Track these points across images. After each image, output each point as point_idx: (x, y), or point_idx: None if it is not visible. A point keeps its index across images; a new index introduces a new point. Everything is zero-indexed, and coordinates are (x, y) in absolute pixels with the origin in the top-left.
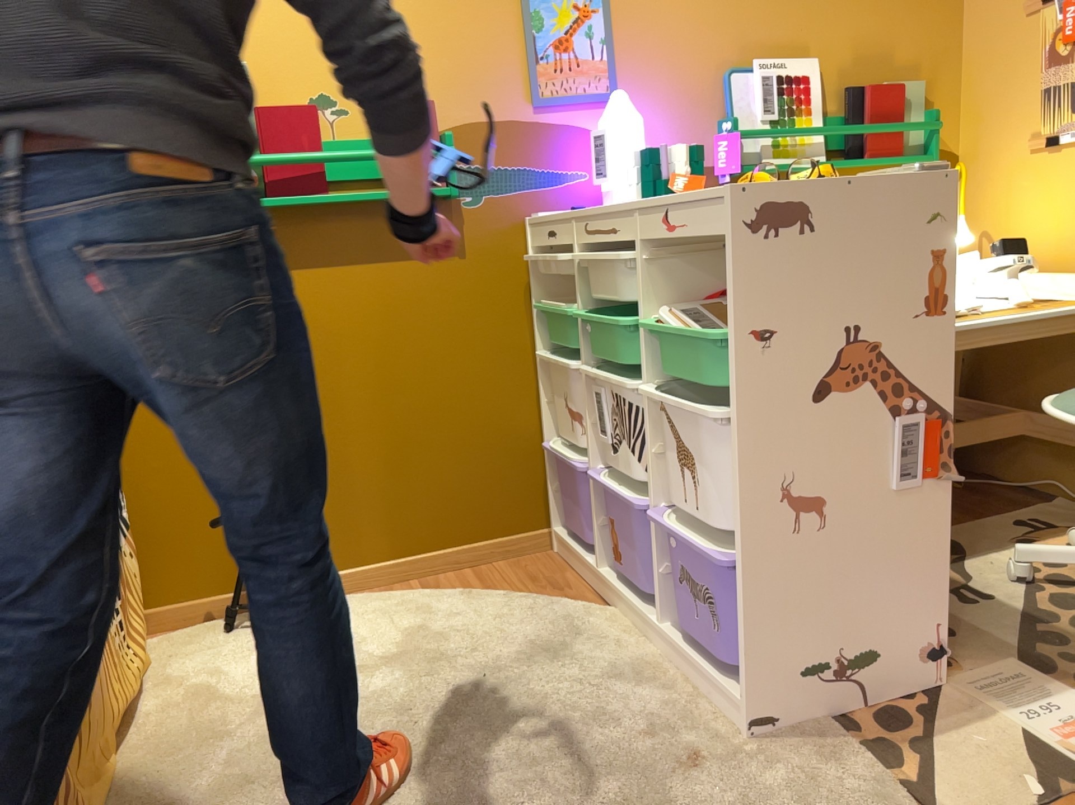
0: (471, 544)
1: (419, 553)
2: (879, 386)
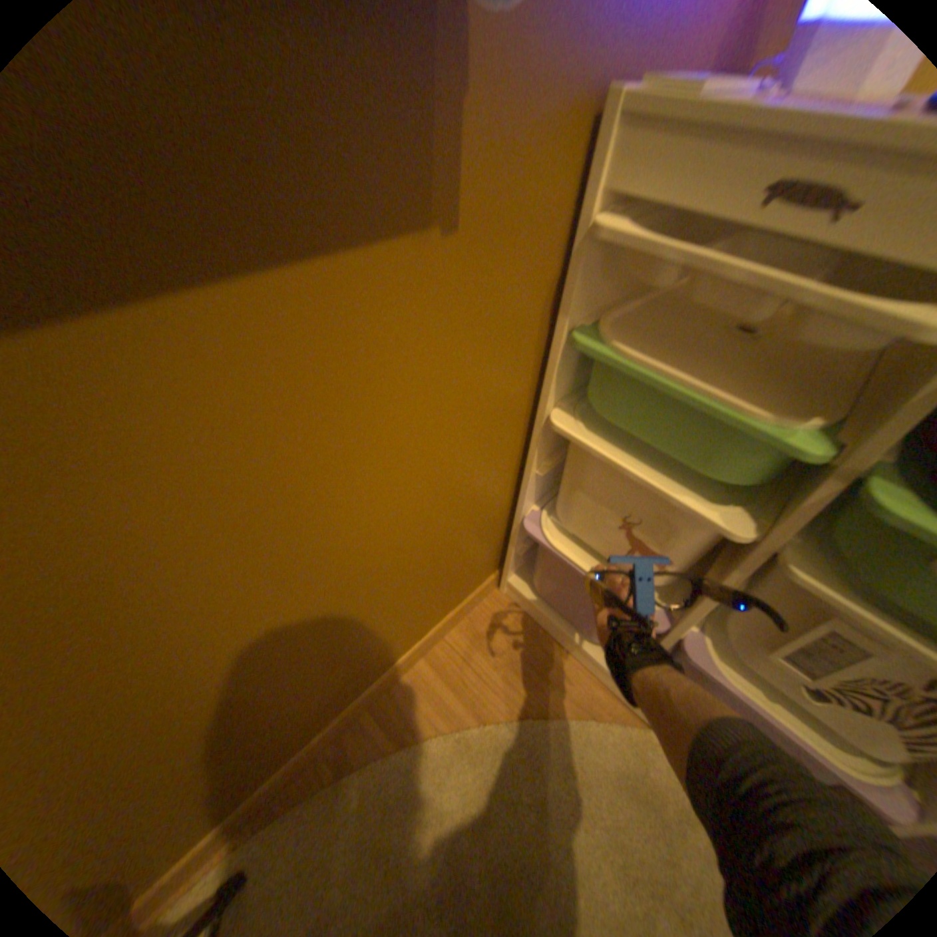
0: (426, 638)
1: (369, 689)
2: None
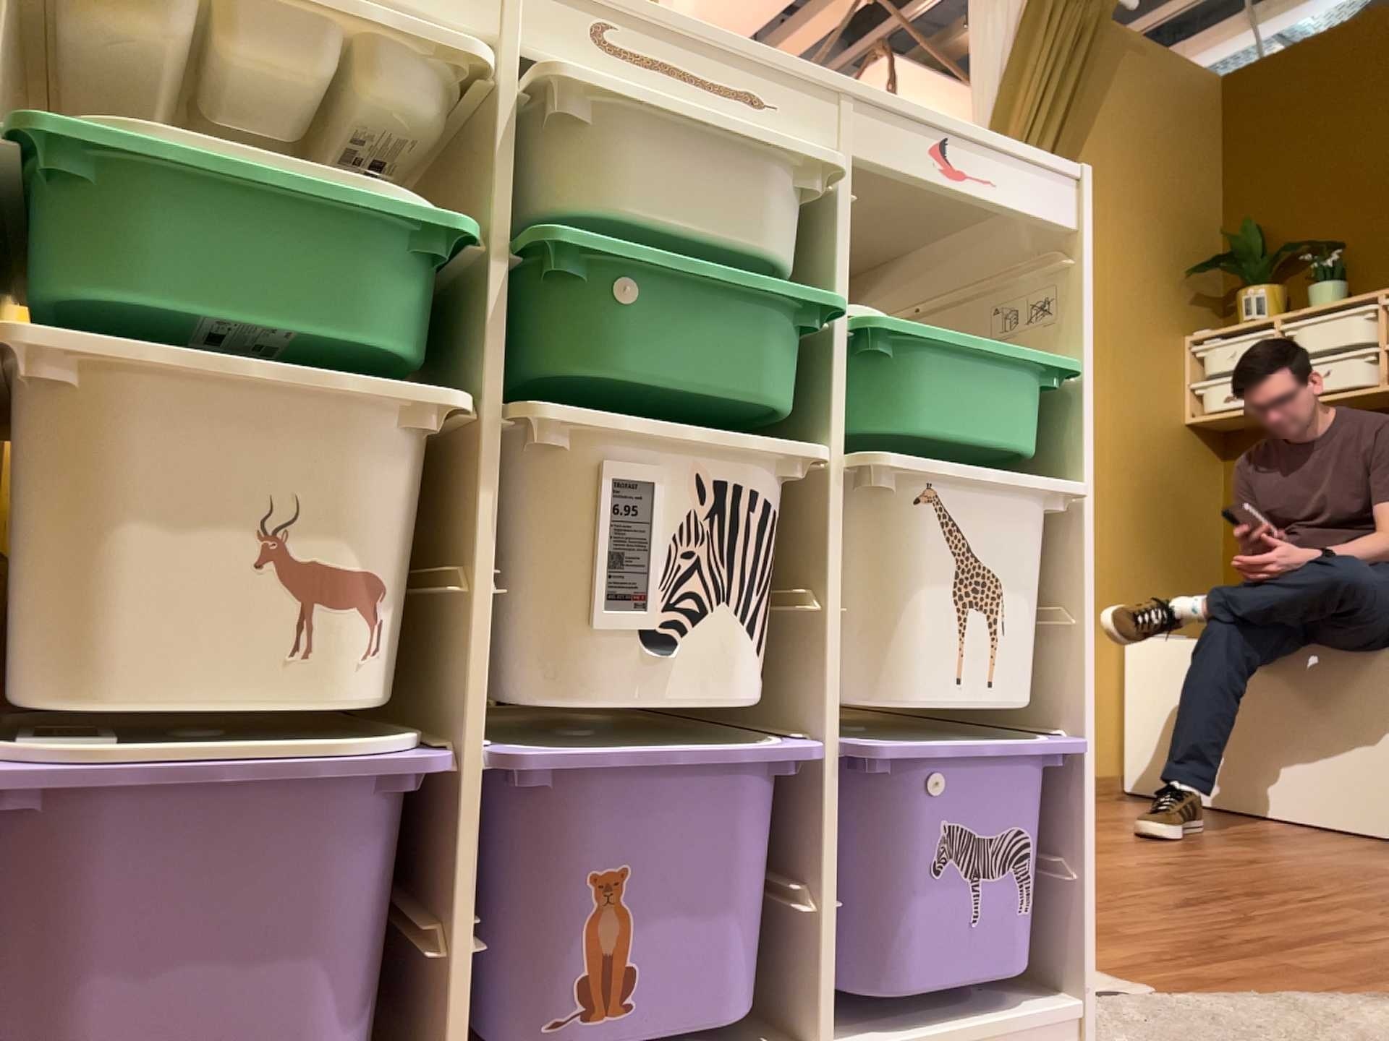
0: None
1: None
2: None
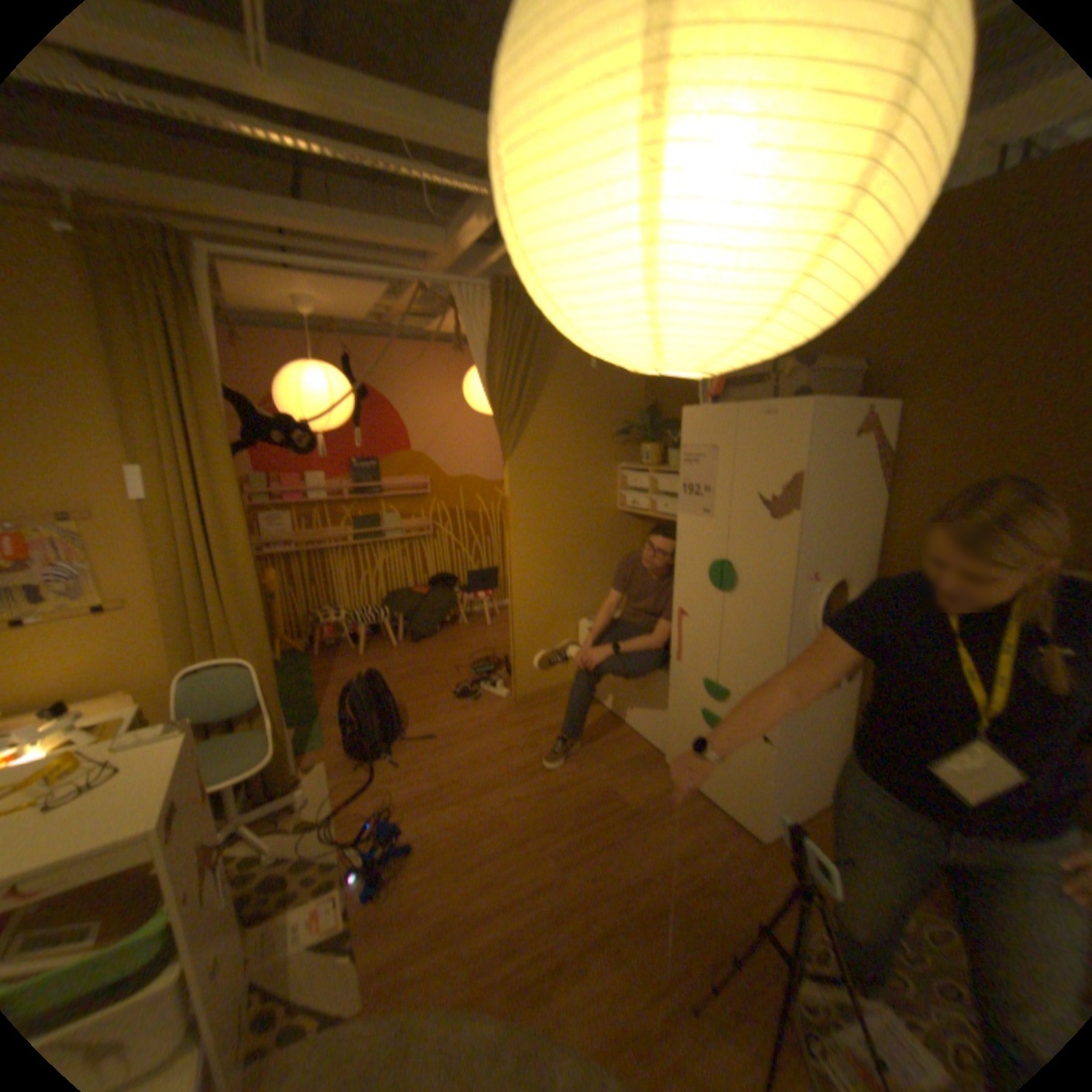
0: None
1: None
2: (208, 863)
